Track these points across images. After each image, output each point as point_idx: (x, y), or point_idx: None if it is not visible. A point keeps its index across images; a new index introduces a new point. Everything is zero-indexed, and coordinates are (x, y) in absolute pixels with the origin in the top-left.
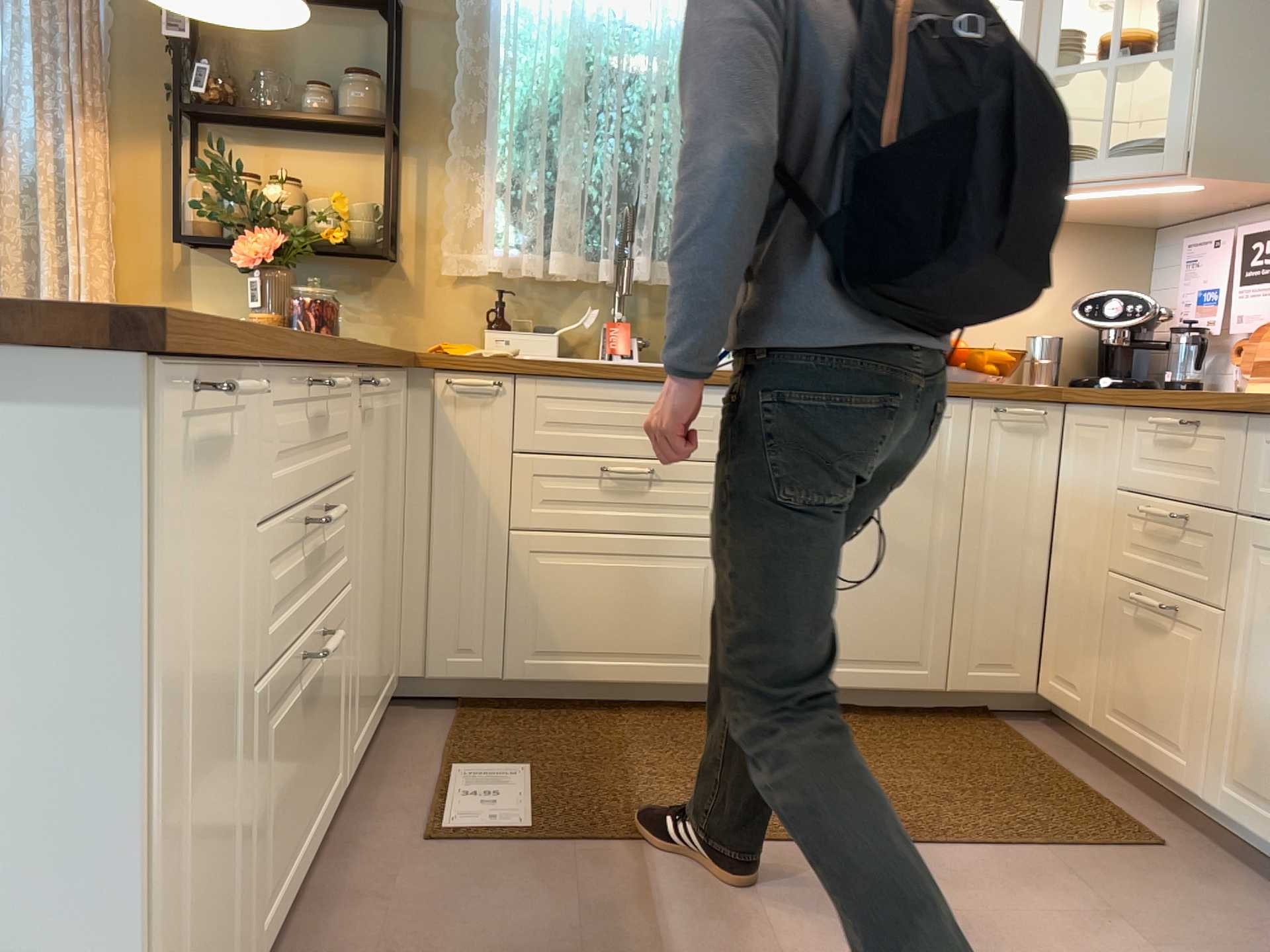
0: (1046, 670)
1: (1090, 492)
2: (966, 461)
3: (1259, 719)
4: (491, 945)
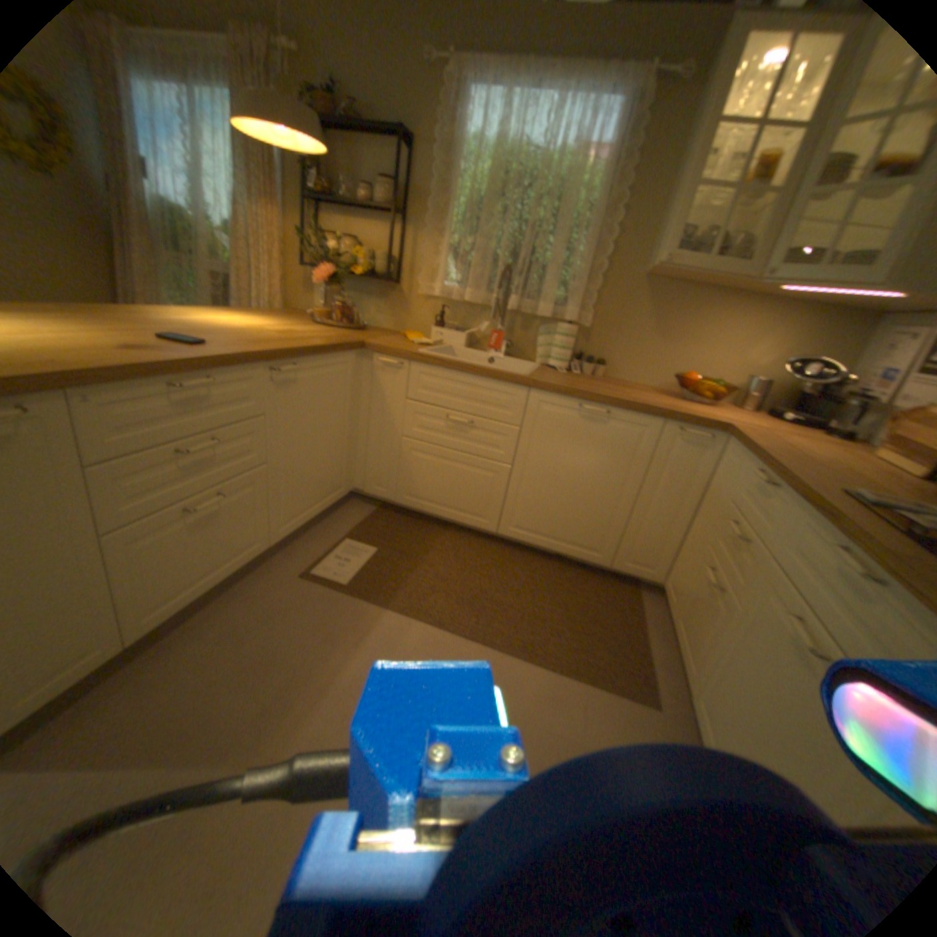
0: (671, 578)
1: (720, 495)
2: (653, 456)
3: (730, 682)
4: (278, 644)
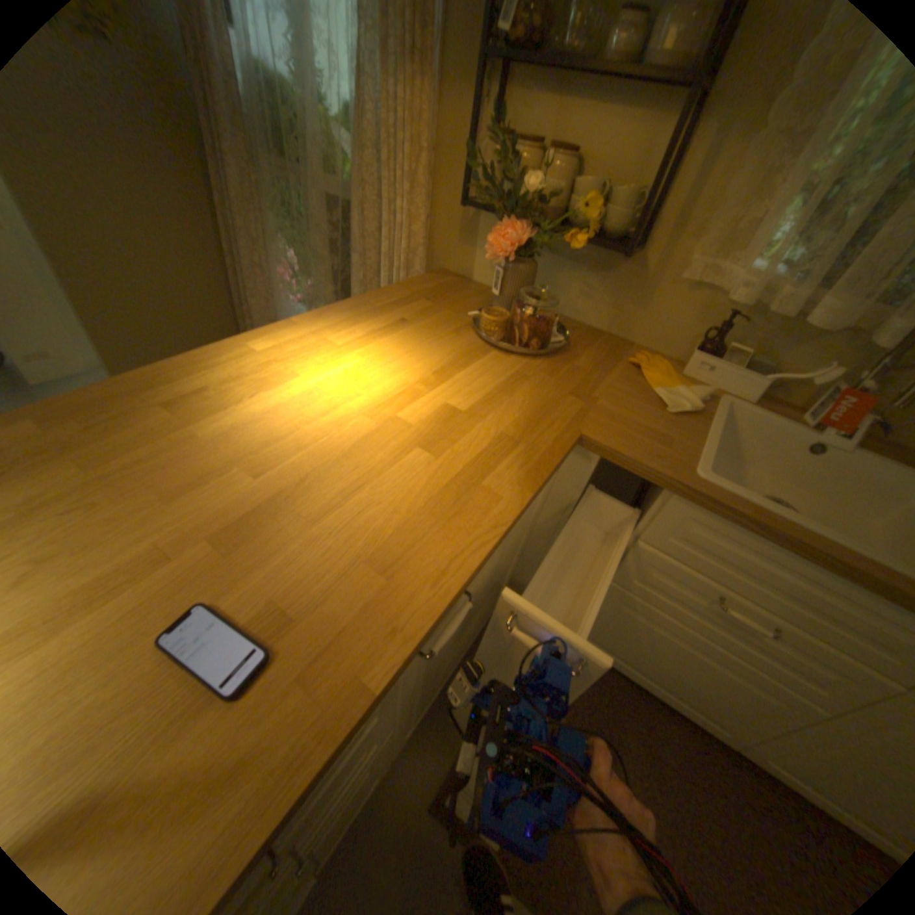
0: None
1: None
2: None
3: None
4: None
